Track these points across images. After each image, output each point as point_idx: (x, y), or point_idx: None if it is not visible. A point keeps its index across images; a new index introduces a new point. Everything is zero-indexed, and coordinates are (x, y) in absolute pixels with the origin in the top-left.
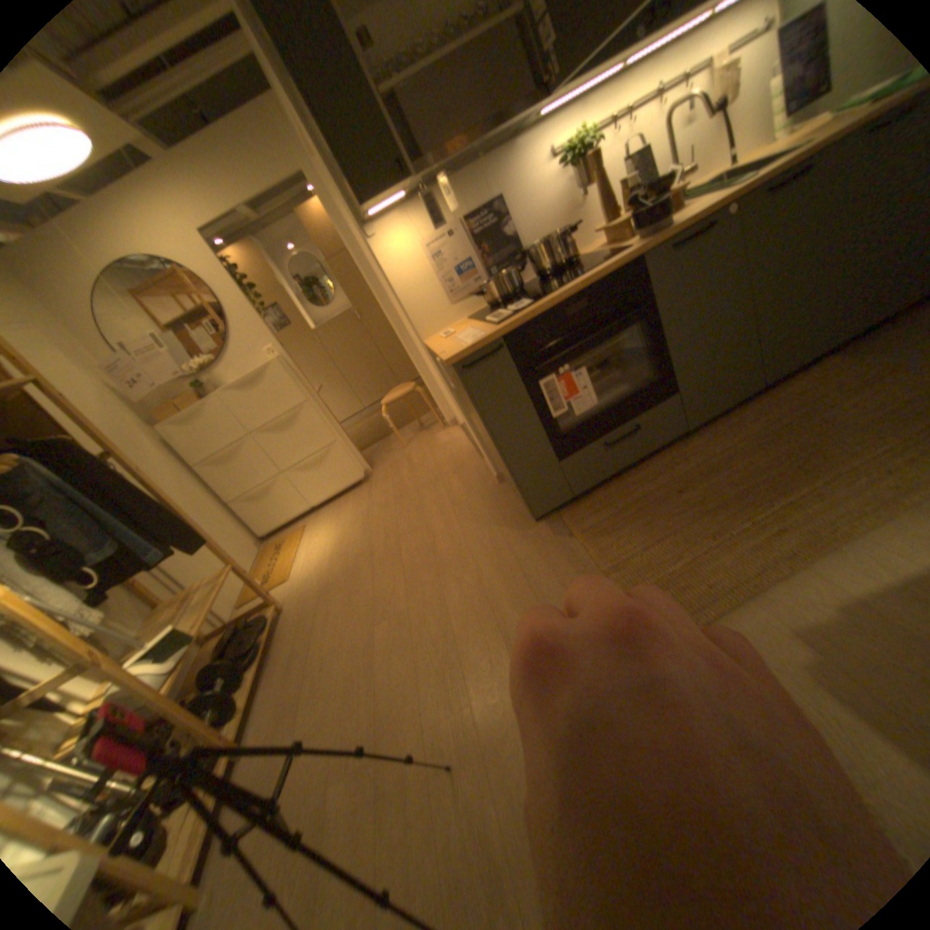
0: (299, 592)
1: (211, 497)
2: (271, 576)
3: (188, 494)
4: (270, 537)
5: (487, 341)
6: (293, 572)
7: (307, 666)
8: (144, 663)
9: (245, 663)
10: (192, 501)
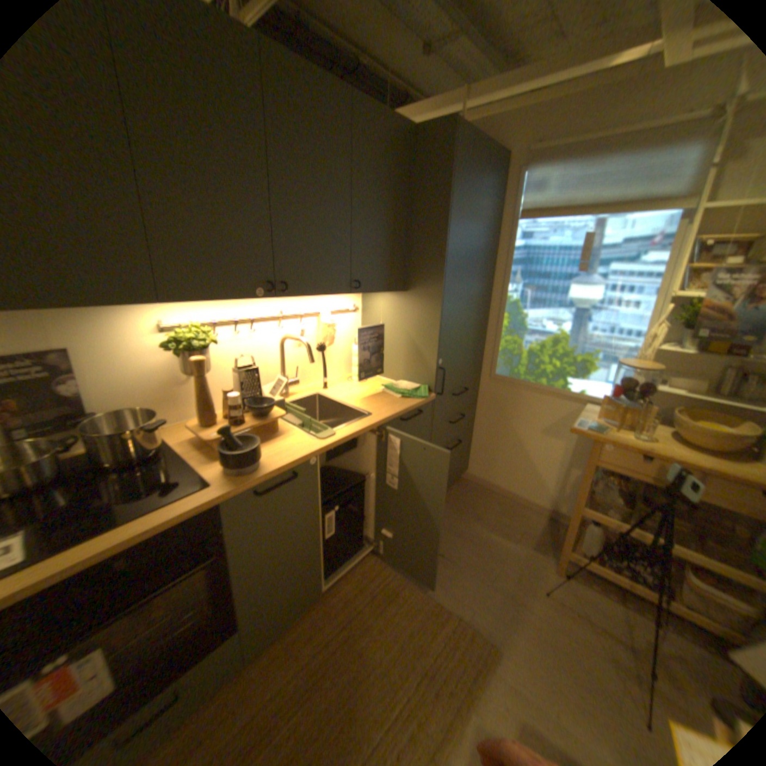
0: None
1: None
2: None
3: None
4: None
5: None
6: None
7: None
8: None
9: None
10: None
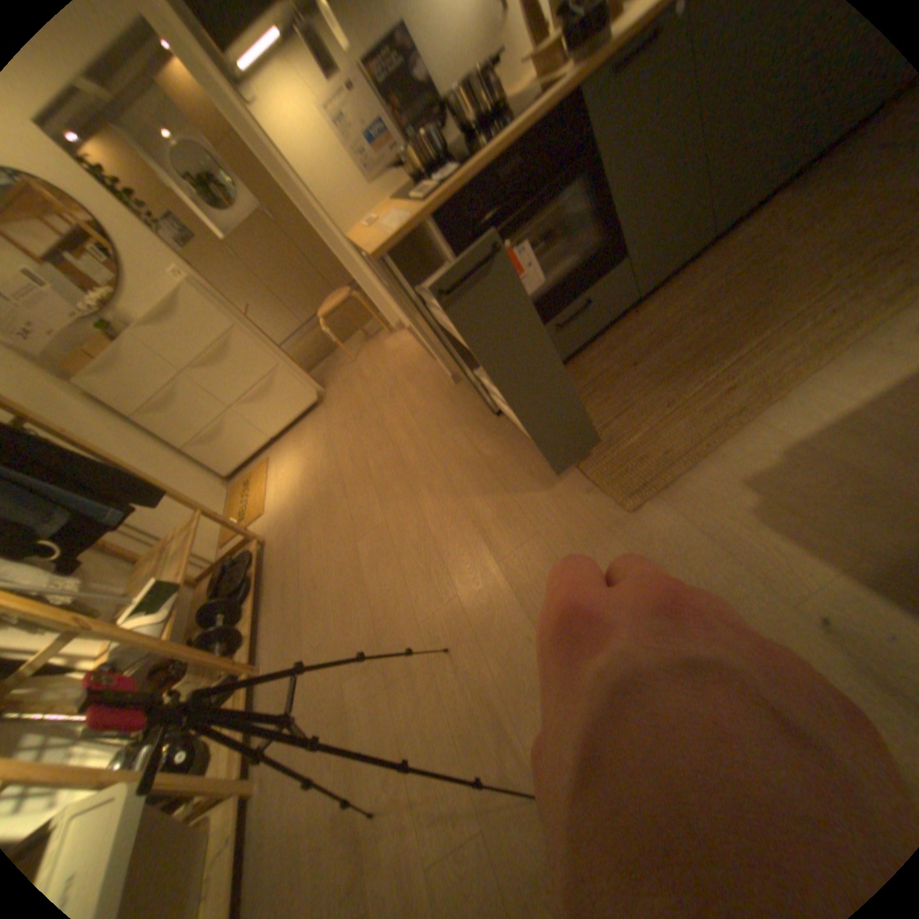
0: (276, 521)
1: (159, 444)
2: (246, 511)
3: (133, 445)
4: (235, 474)
5: (413, 221)
6: (267, 503)
7: (300, 586)
8: (137, 614)
9: (240, 594)
10: (139, 452)
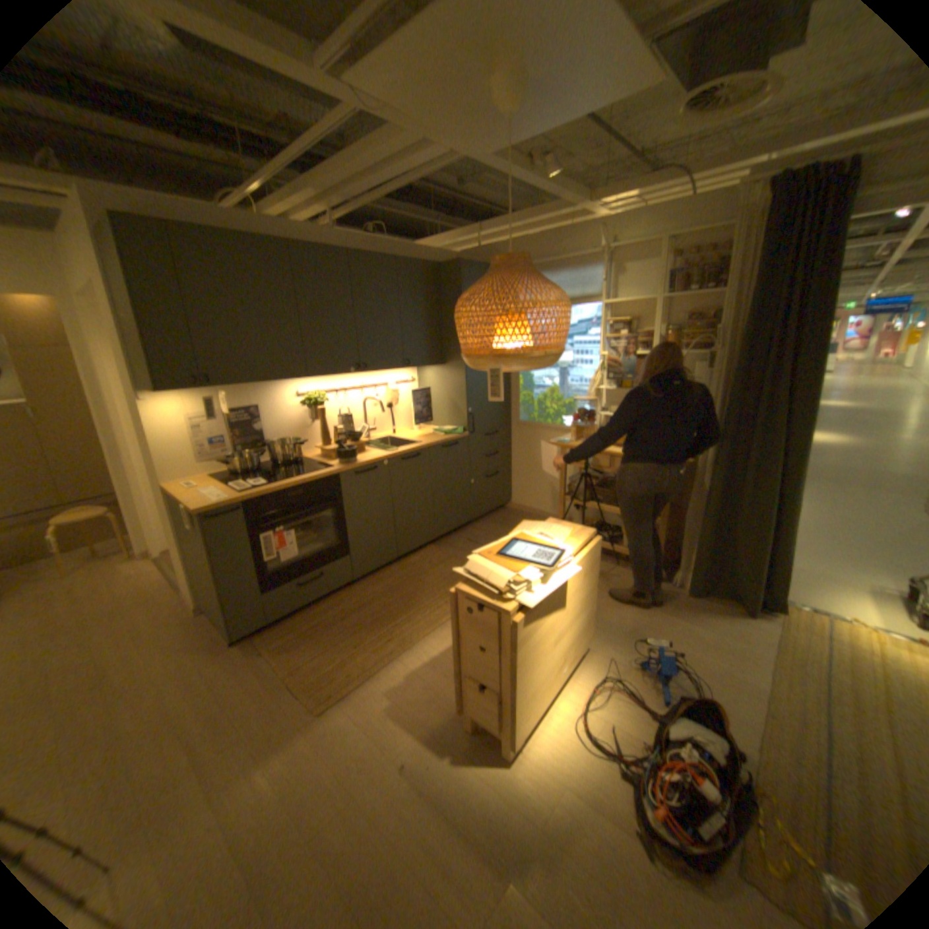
0: None
1: None
2: None
3: None
4: None
5: (229, 504)
6: None
7: None
8: None
9: None
10: None
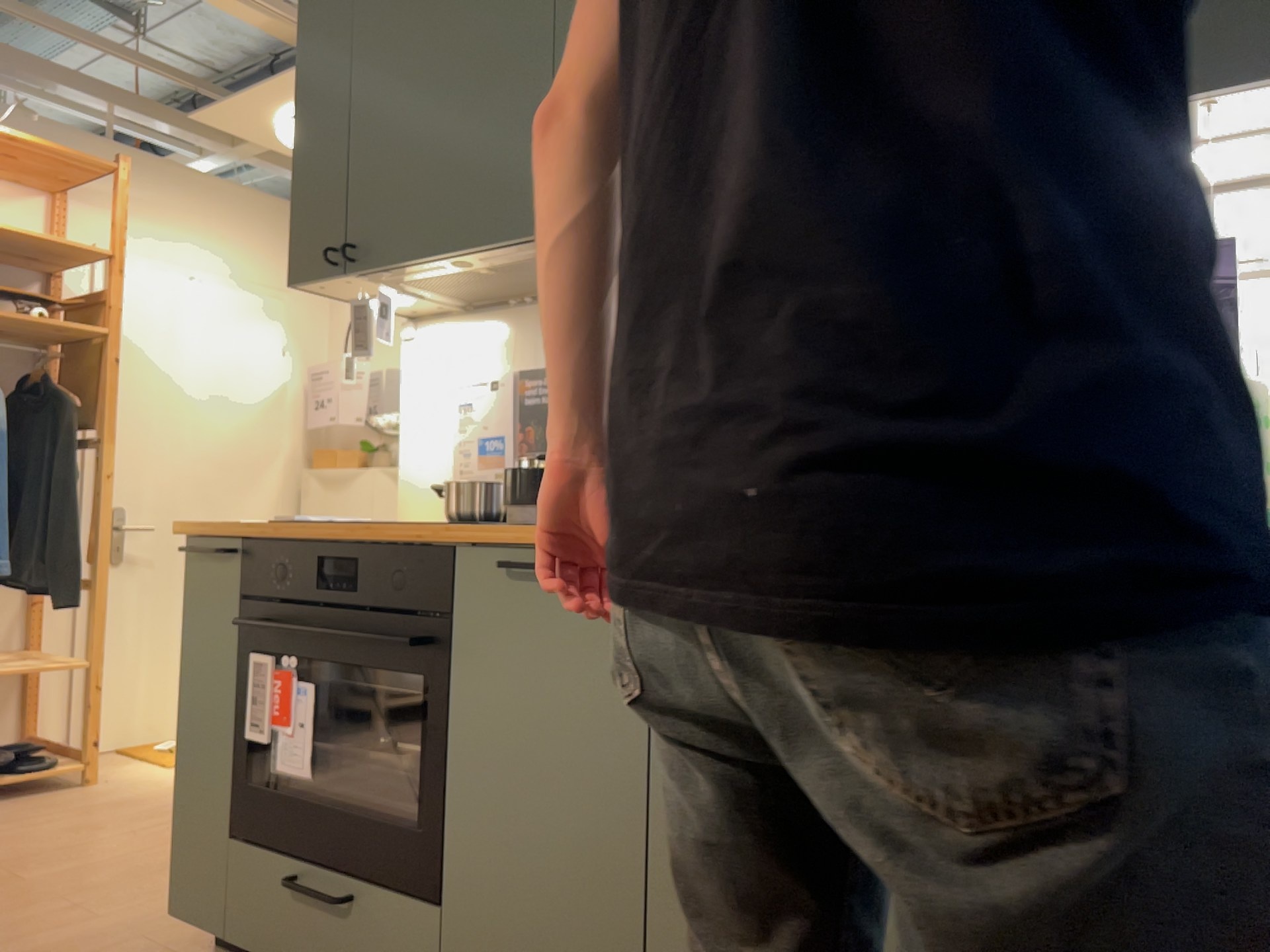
0: (126, 786)
1: None
2: None
3: None
4: None
5: (221, 530)
6: None
7: None
8: None
9: None
10: None
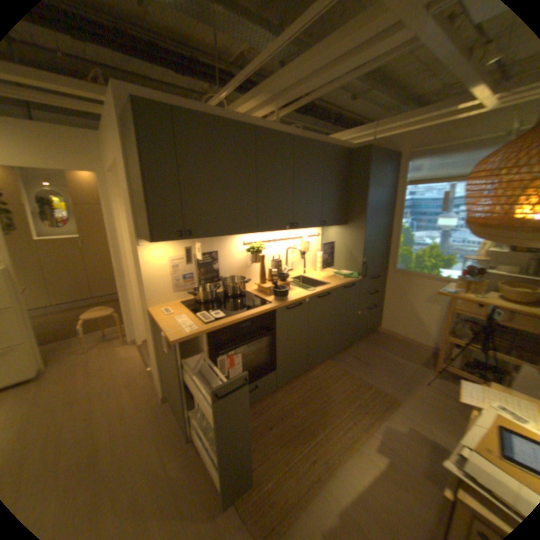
0: None
1: None
2: None
3: None
4: None
5: (199, 334)
6: None
7: None
8: None
9: None
10: None
